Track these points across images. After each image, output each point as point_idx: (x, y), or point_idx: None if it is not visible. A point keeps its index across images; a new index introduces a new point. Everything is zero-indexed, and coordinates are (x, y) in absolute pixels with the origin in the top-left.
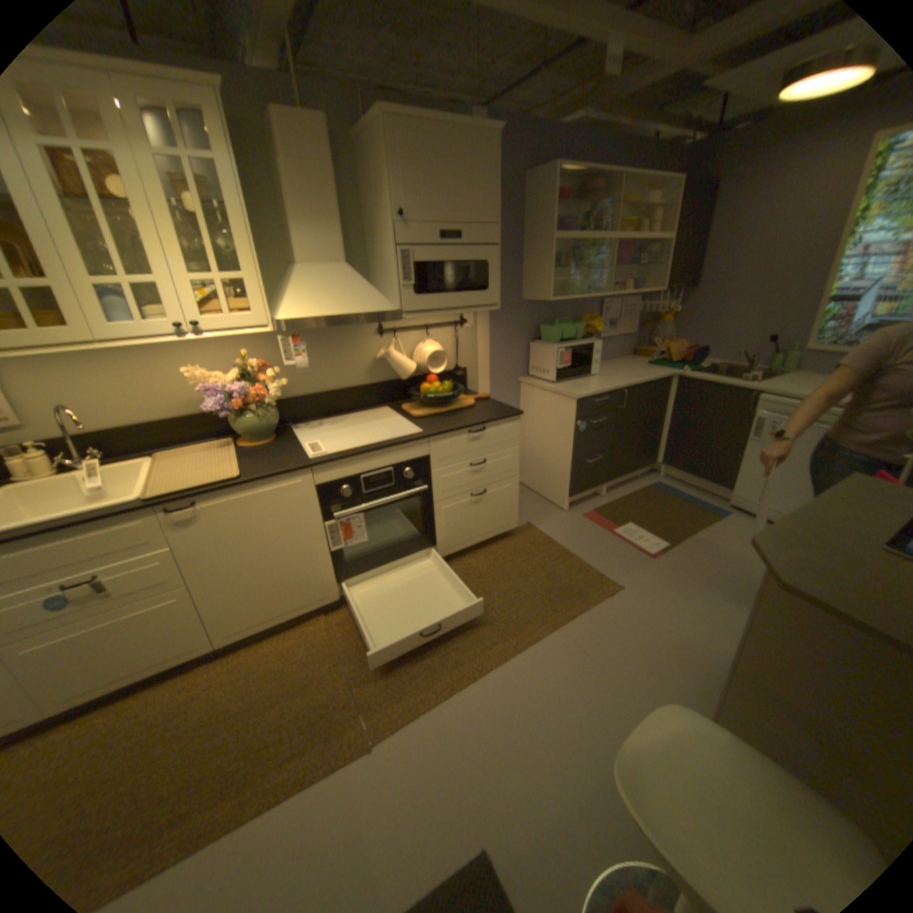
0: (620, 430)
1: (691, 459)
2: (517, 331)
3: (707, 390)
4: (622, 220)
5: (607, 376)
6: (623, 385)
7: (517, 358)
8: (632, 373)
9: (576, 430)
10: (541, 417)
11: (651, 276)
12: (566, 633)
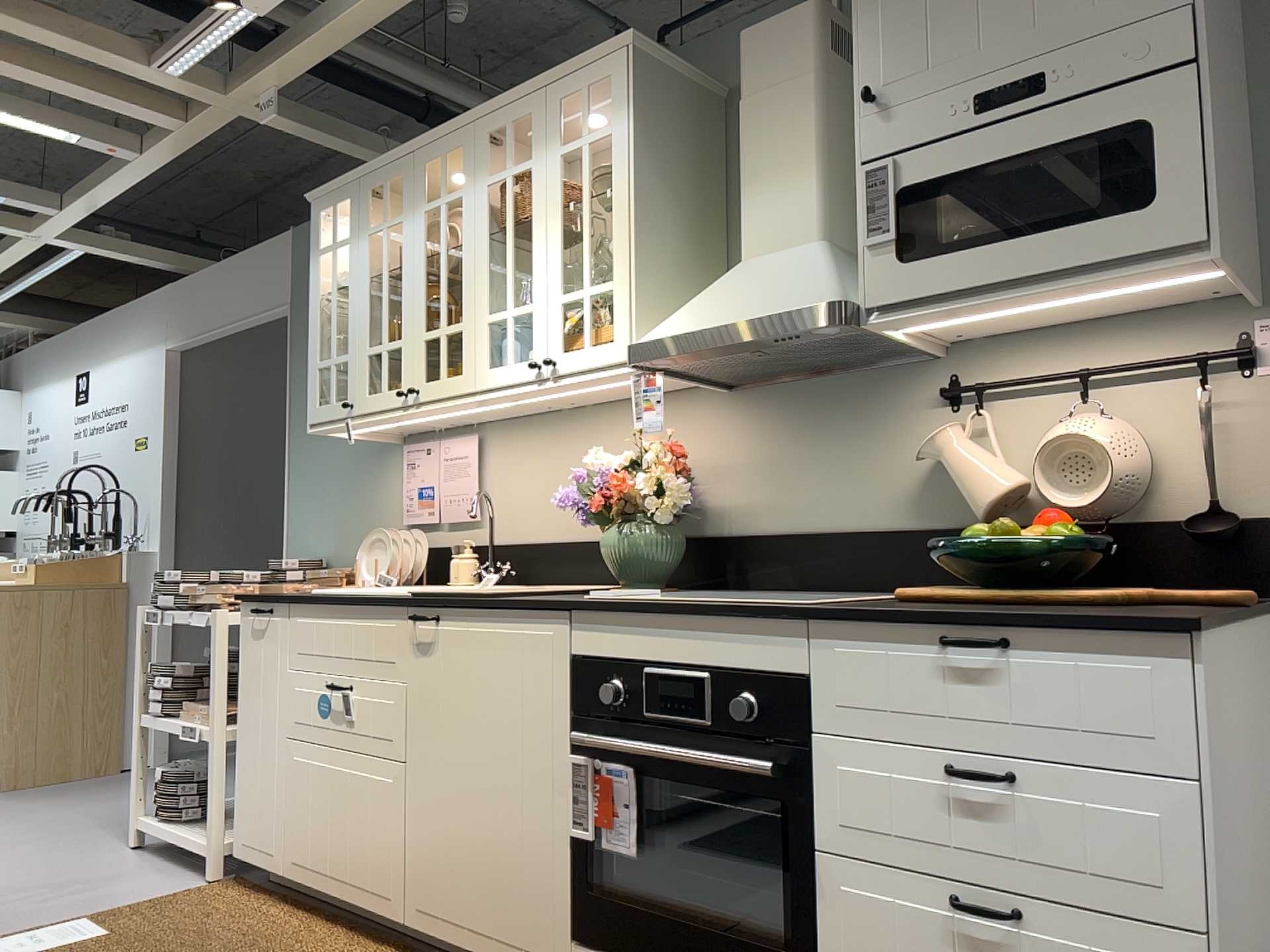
0: None
1: None
2: None
3: None
4: None
5: None
6: None
7: None
8: None
9: None
10: None
11: None
12: None
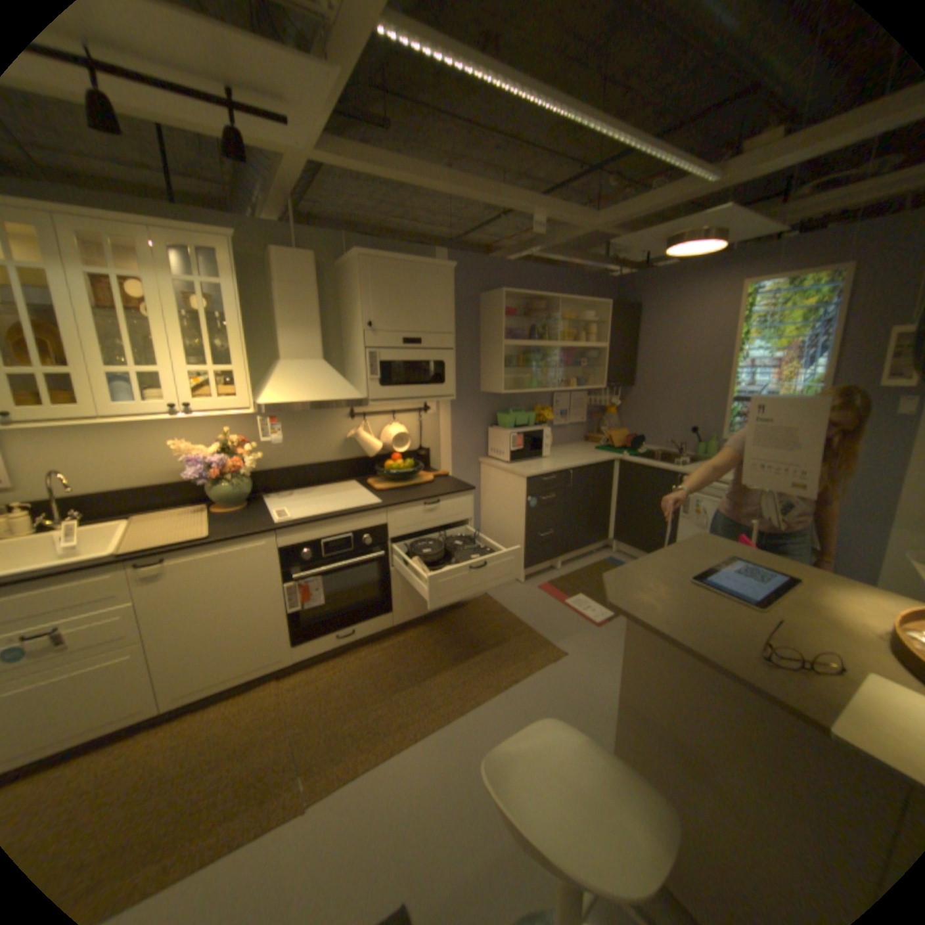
0: (569, 506)
1: (637, 535)
2: (476, 418)
3: (643, 473)
4: (563, 332)
5: (556, 458)
6: (568, 467)
7: (477, 441)
8: (579, 456)
9: (527, 505)
10: (498, 493)
11: (593, 376)
12: (508, 696)
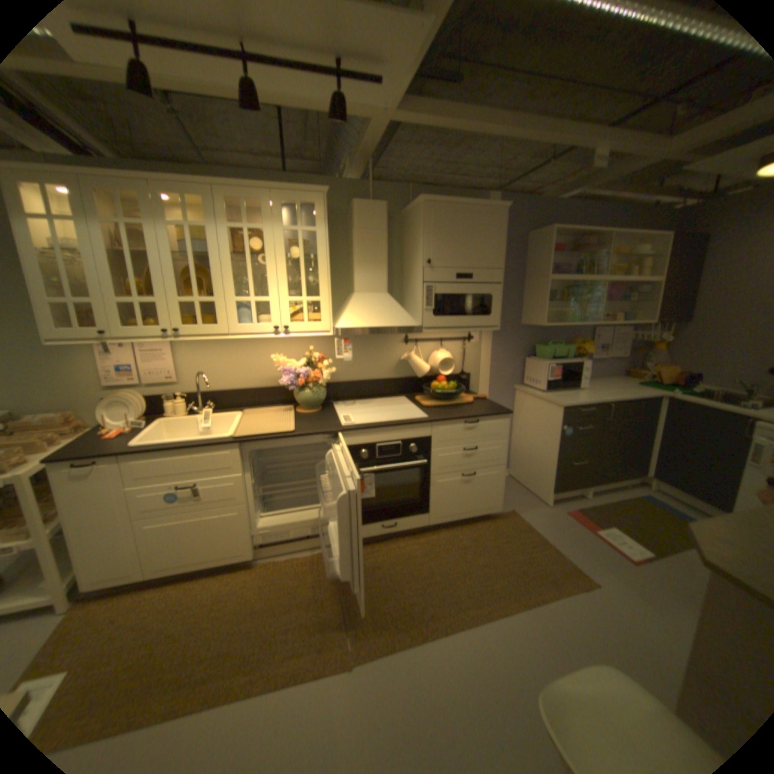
0: (607, 440)
1: (685, 478)
2: (516, 348)
3: (699, 413)
4: (613, 266)
5: (596, 391)
6: (610, 400)
7: (514, 370)
8: (621, 391)
9: (562, 434)
10: (532, 420)
11: (642, 311)
12: (537, 616)
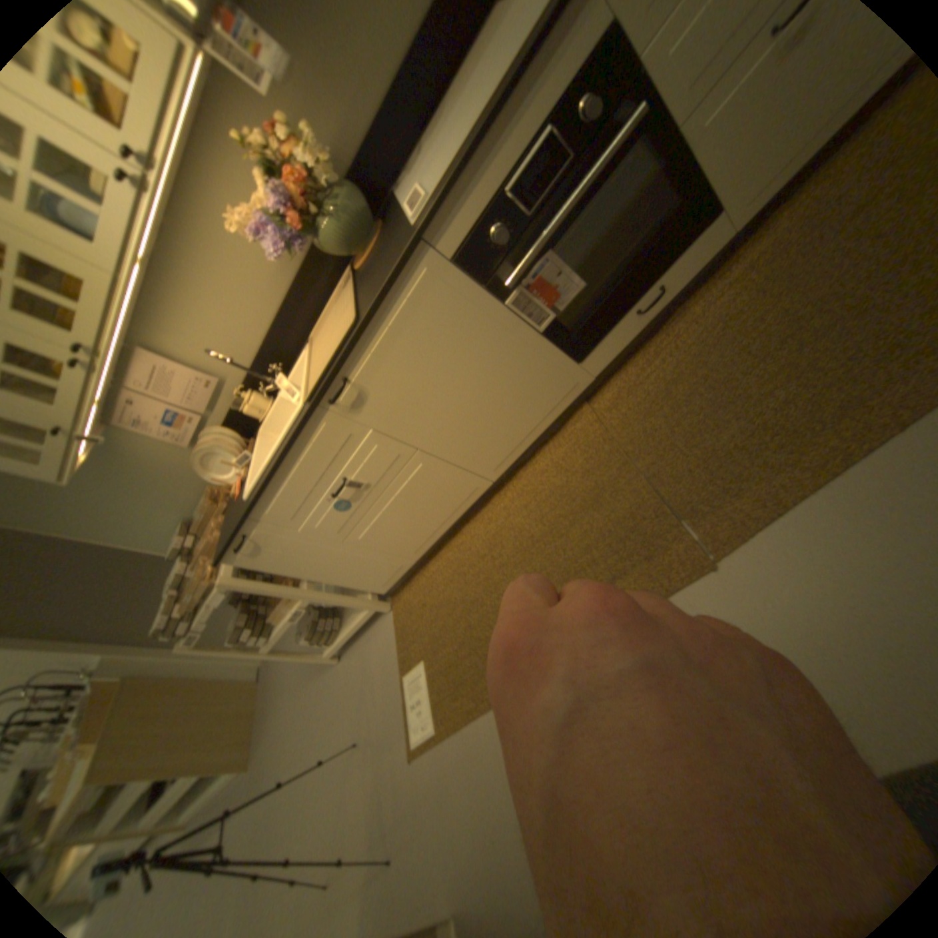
0: None
1: None
2: None
3: None
4: None
5: None
6: None
7: None
8: None
9: None
10: None
11: None
12: None
